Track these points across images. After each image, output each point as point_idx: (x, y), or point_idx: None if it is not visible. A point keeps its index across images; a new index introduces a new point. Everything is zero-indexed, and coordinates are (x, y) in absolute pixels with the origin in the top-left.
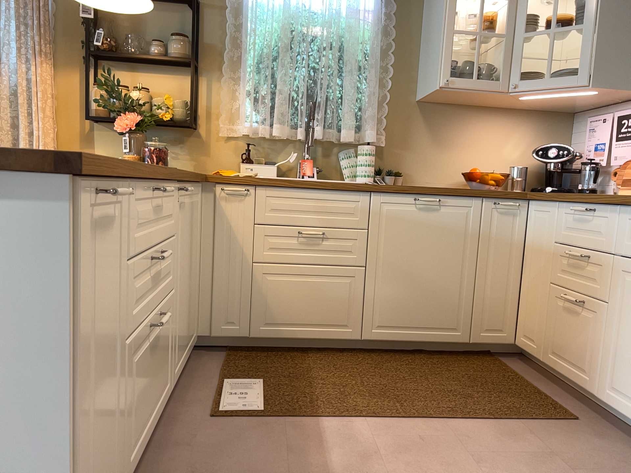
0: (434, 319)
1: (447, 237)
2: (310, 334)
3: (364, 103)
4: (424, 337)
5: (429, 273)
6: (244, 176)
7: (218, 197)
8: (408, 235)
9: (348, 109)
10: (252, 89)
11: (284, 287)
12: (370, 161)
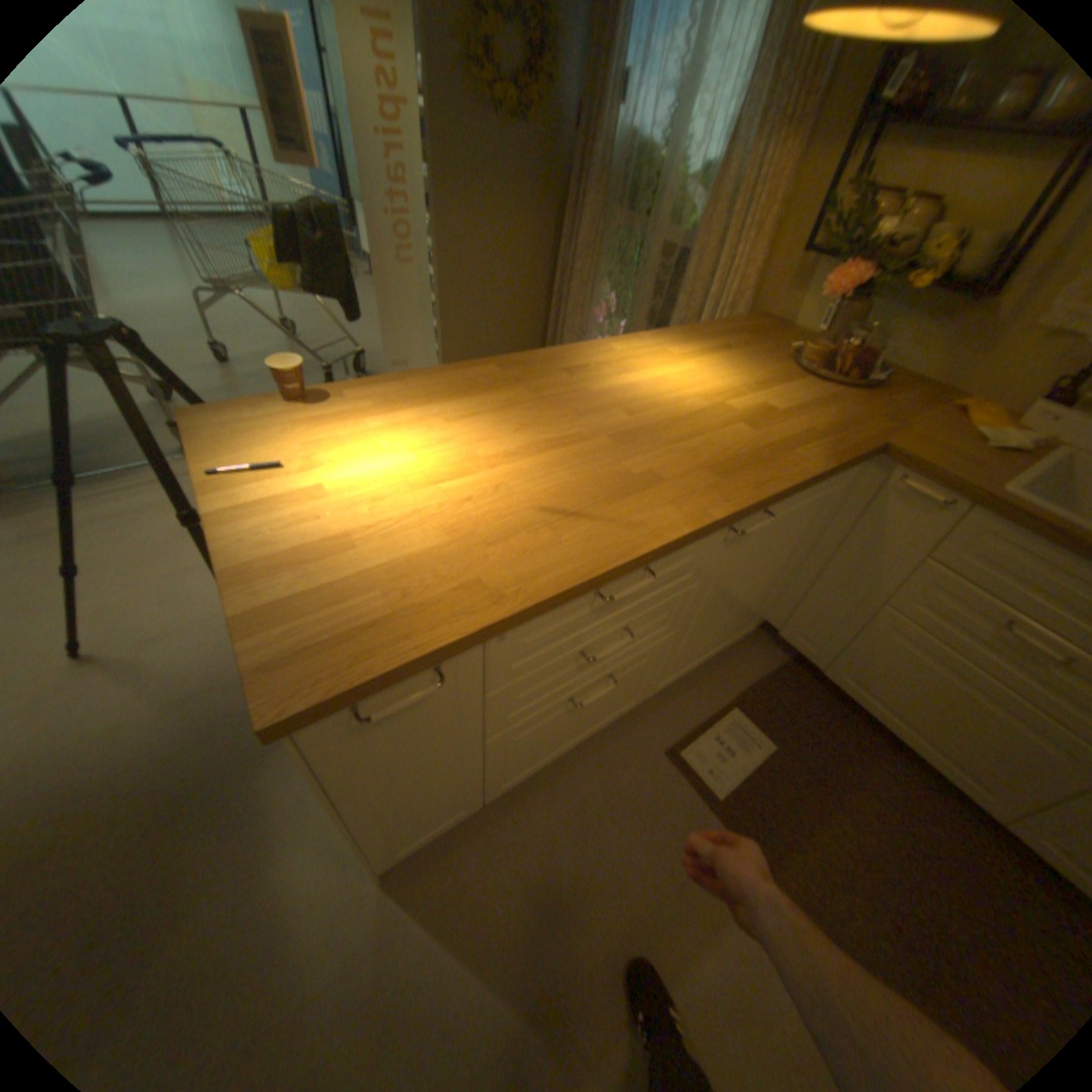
0: None
1: None
2: (916, 744)
3: None
4: None
5: None
6: (978, 469)
7: (893, 485)
8: None
9: None
10: None
11: (920, 668)
12: None
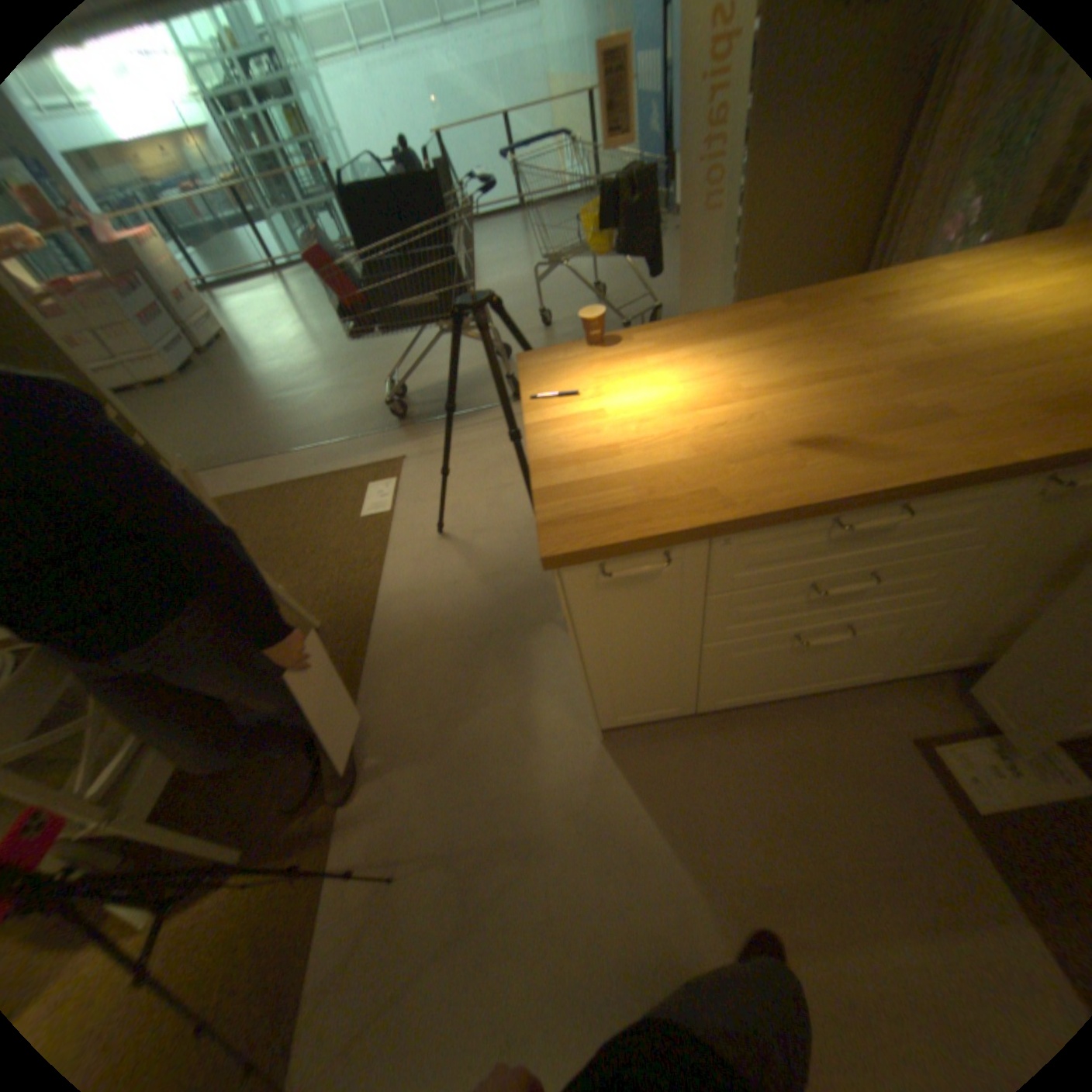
0: None
1: None
2: None
3: None
4: None
5: None
6: None
7: None
8: None
9: None
10: None
11: None
12: None
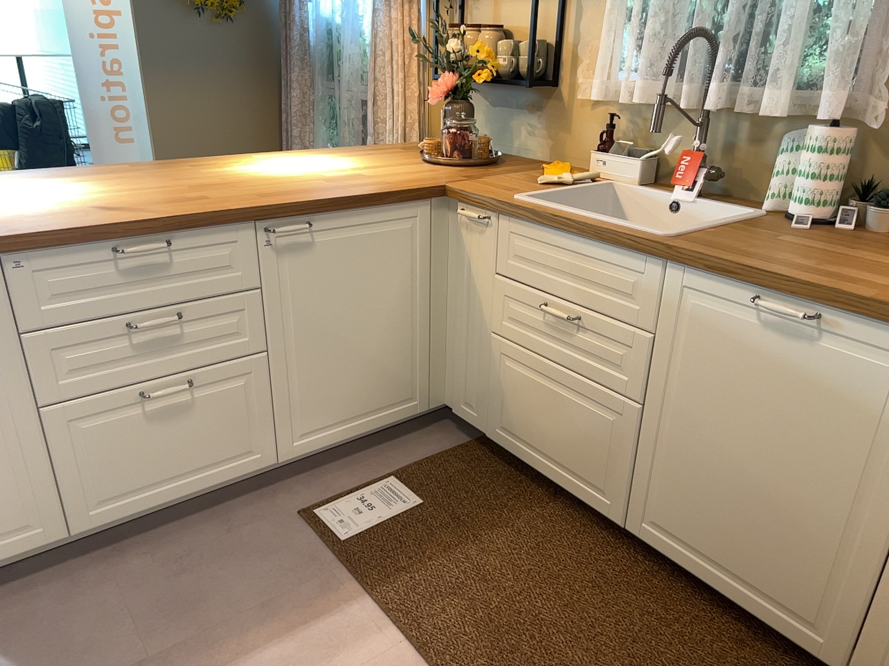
0: (763, 575)
1: (823, 413)
2: (552, 473)
3: (833, 21)
4: (735, 593)
5: (765, 475)
6: (504, 191)
7: (460, 220)
8: (730, 374)
9: (782, 43)
10: (629, 9)
11: (526, 385)
12: (813, 170)
